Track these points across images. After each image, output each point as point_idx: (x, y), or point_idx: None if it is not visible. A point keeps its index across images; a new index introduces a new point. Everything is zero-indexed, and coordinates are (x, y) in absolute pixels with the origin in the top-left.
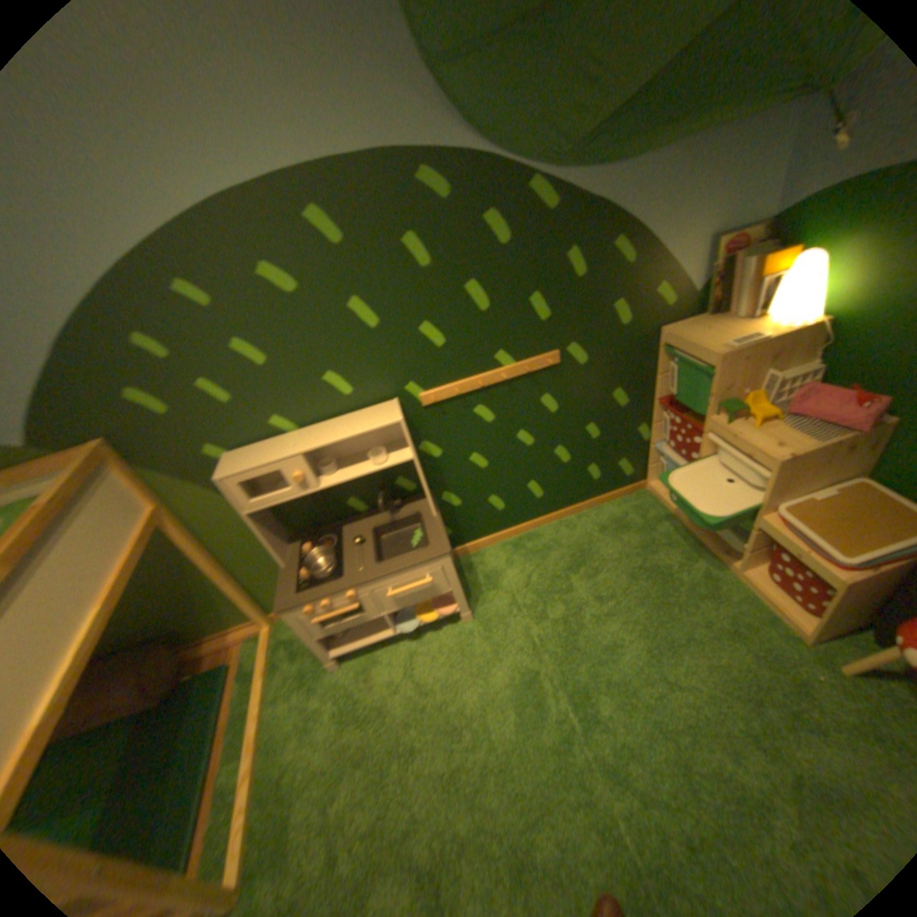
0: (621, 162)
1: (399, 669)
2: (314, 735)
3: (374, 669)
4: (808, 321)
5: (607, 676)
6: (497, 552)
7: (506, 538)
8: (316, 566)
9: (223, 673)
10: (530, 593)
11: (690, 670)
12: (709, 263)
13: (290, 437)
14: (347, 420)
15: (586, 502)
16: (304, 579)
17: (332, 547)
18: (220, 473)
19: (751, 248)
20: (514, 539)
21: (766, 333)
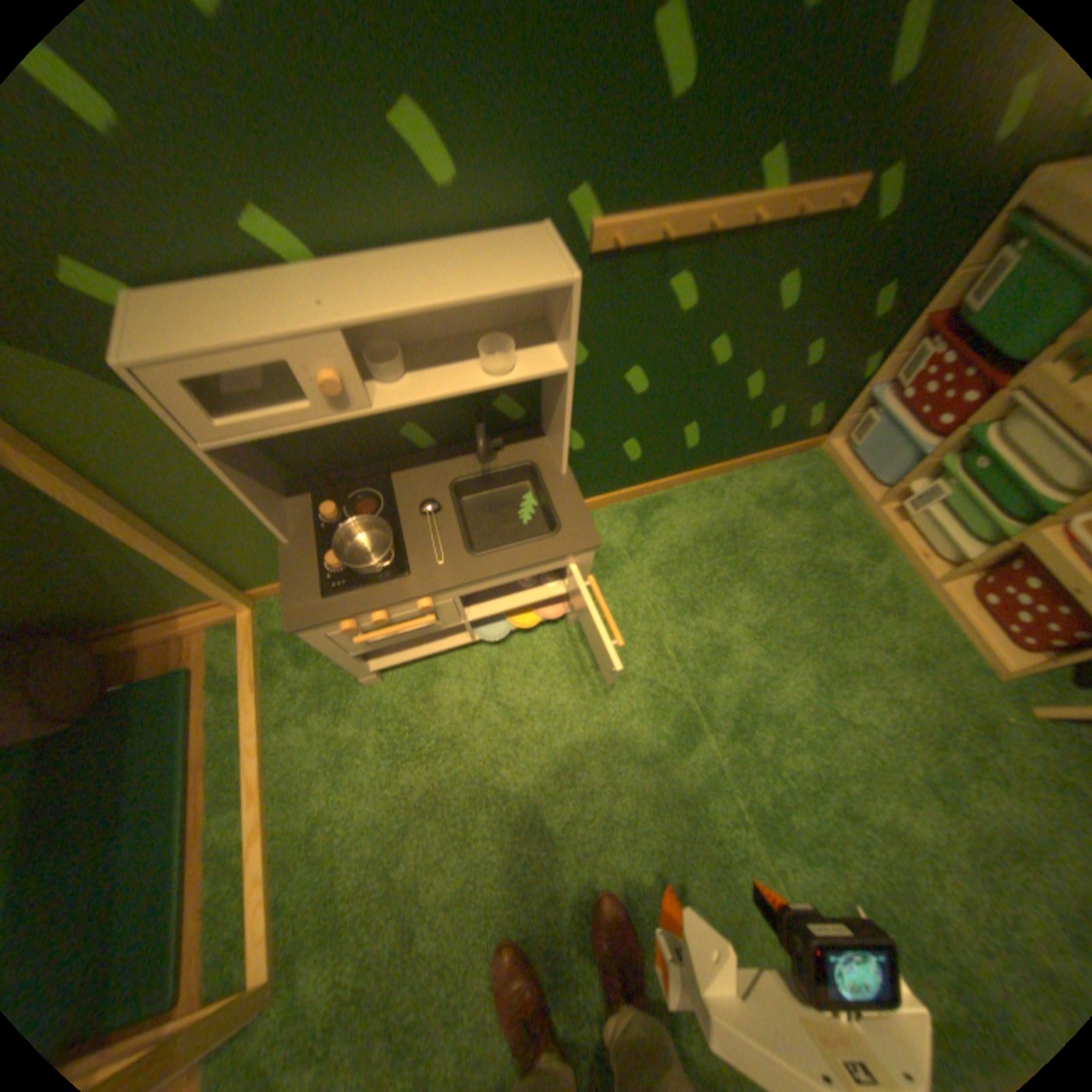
0: None
1: (475, 685)
2: (354, 775)
3: (437, 684)
4: None
5: (765, 707)
6: (611, 520)
7: (624, 500)
8: (353, 549)
9: (178, 679)
10: (661, 587)
11: (866, 704)
12: None
13: (296, 275)
14: (437, 254)
15: (743, 459)
16: (331, 569)
17: (384, 518)
18: (120, 346)
19: None
20: (635, 503)
21: None
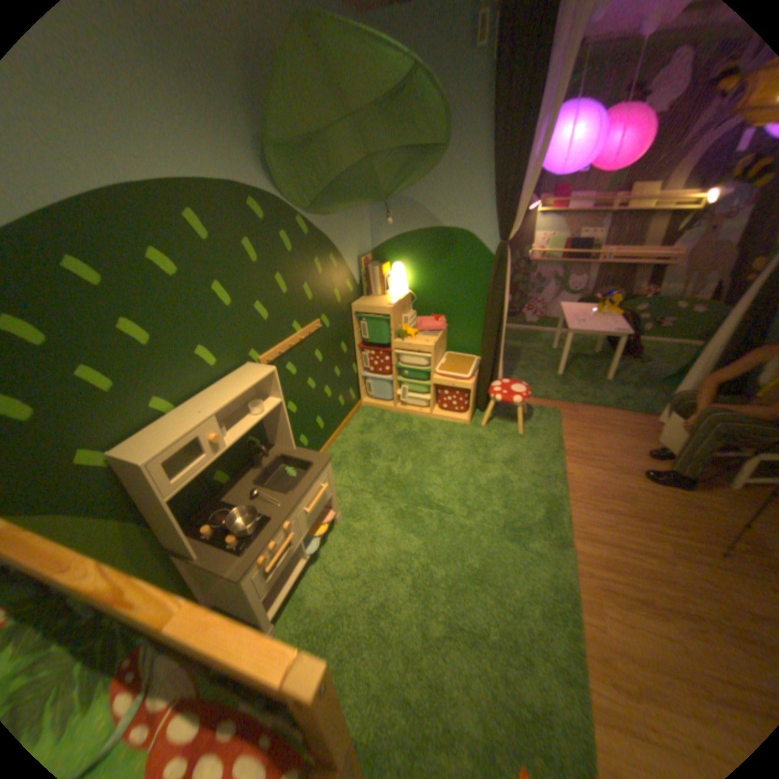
0: (325, 216)
1: (322, 584)
2: None
3: (304, 602)
4: (404, 293)
5: (426, 484)
6: None
7: None
8: (235, 530)
9: None
10: (356, 483)
11: (447, 458)
12: (358, 271)
13: (176, 413)
14: (221, 385)
15: (341, 424)
16: (229, 548)
17: (240, 506)
18: (135, 460)
19: (369, 264)
20: None
21: (395, 299)
